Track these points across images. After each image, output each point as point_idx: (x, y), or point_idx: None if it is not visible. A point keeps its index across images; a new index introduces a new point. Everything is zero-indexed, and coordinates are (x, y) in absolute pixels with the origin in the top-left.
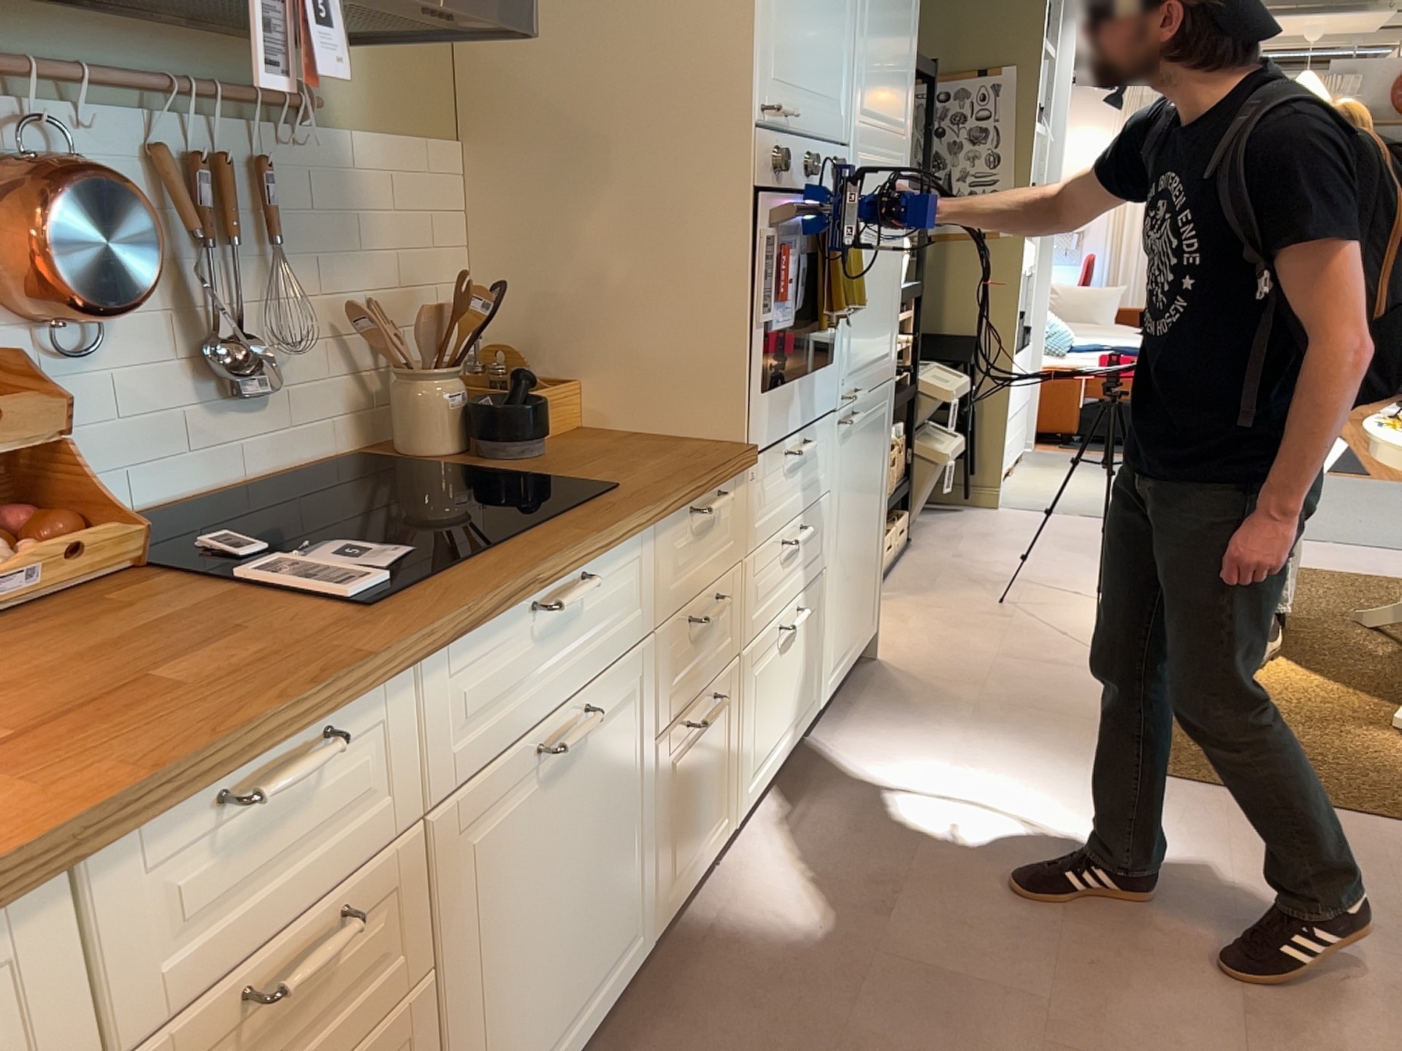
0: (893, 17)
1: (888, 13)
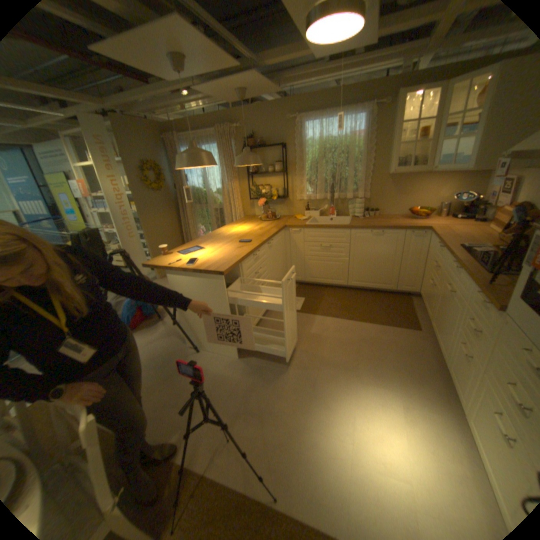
0: None
1: None
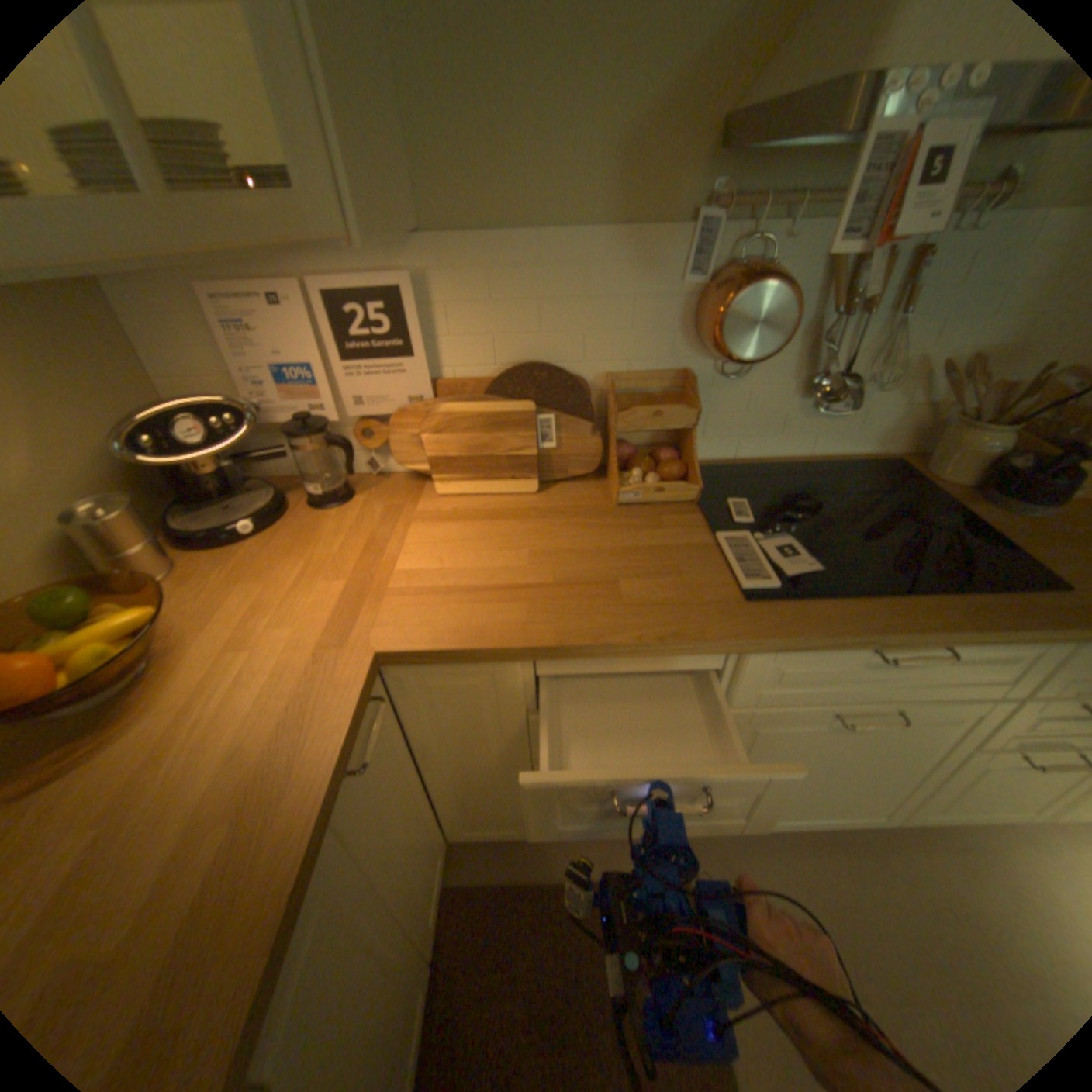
0: None
1: None
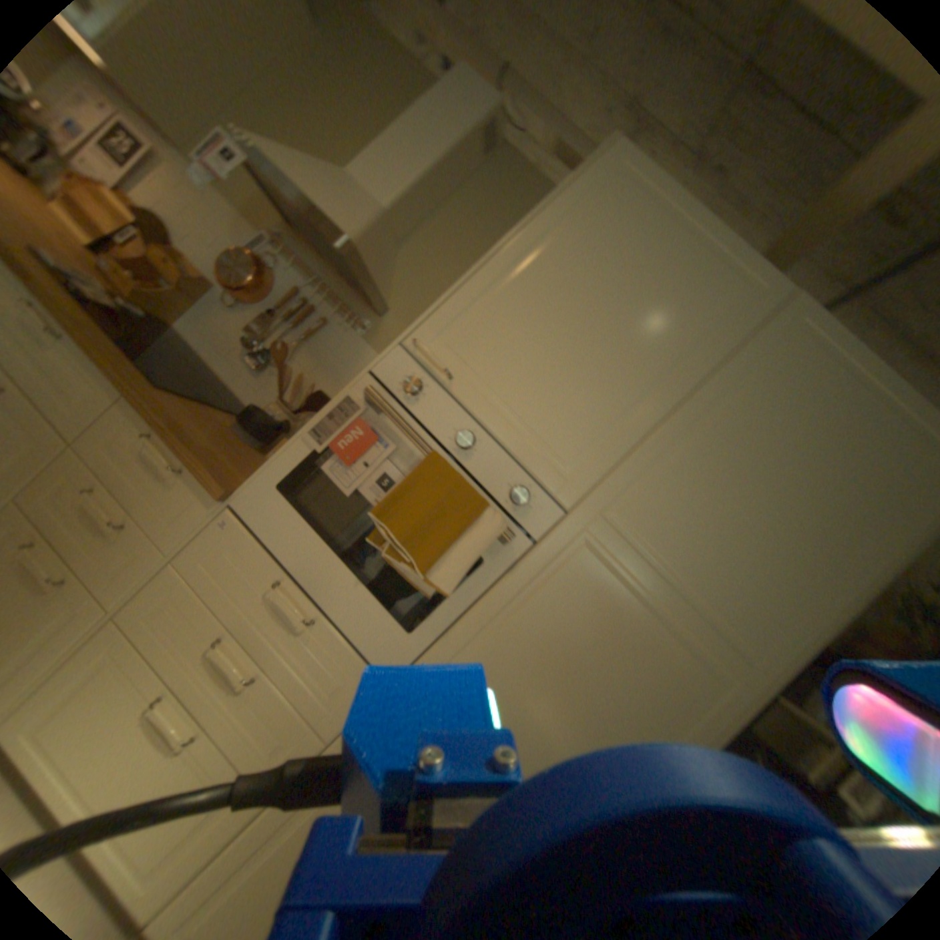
0: (770, 517)
1: (753, 501)
